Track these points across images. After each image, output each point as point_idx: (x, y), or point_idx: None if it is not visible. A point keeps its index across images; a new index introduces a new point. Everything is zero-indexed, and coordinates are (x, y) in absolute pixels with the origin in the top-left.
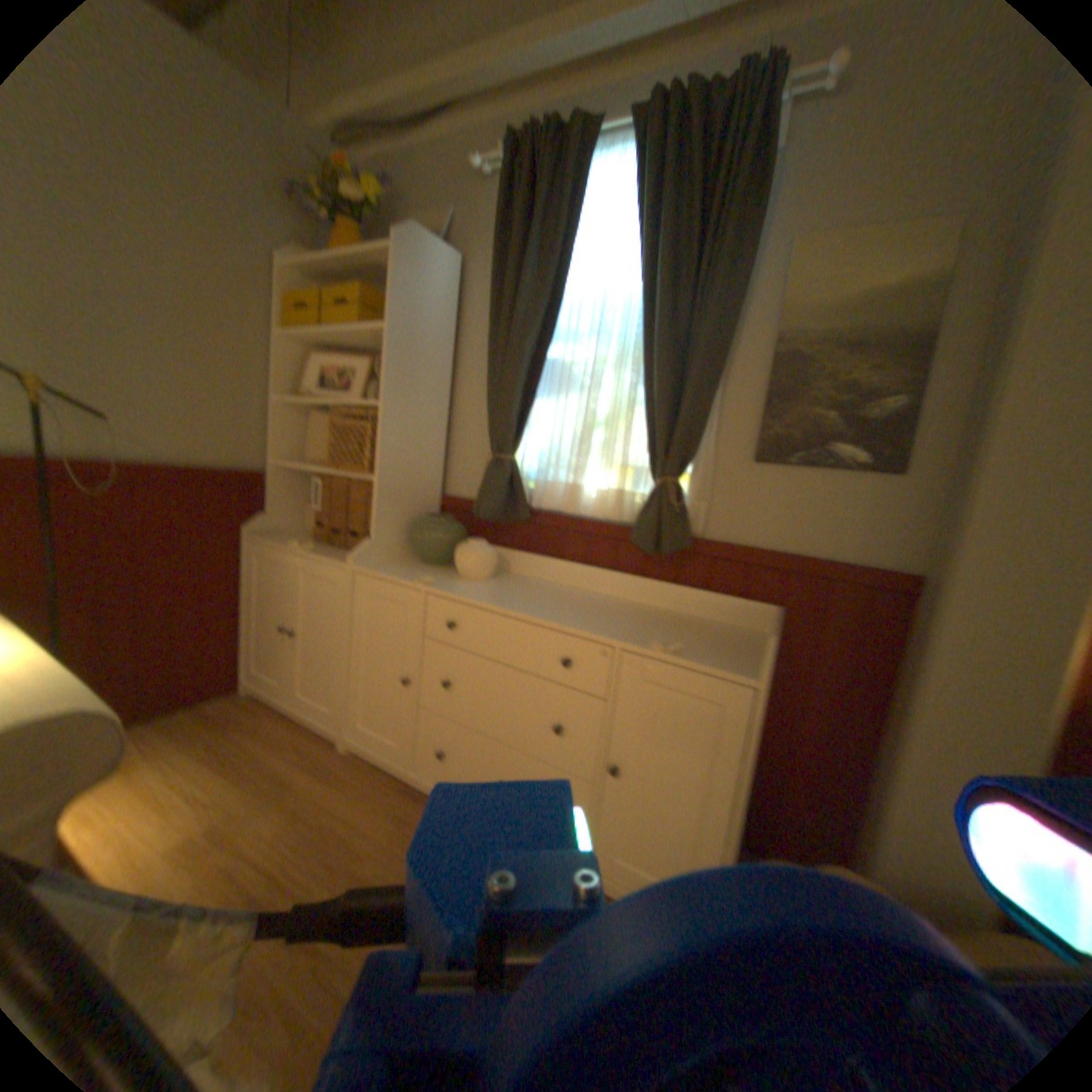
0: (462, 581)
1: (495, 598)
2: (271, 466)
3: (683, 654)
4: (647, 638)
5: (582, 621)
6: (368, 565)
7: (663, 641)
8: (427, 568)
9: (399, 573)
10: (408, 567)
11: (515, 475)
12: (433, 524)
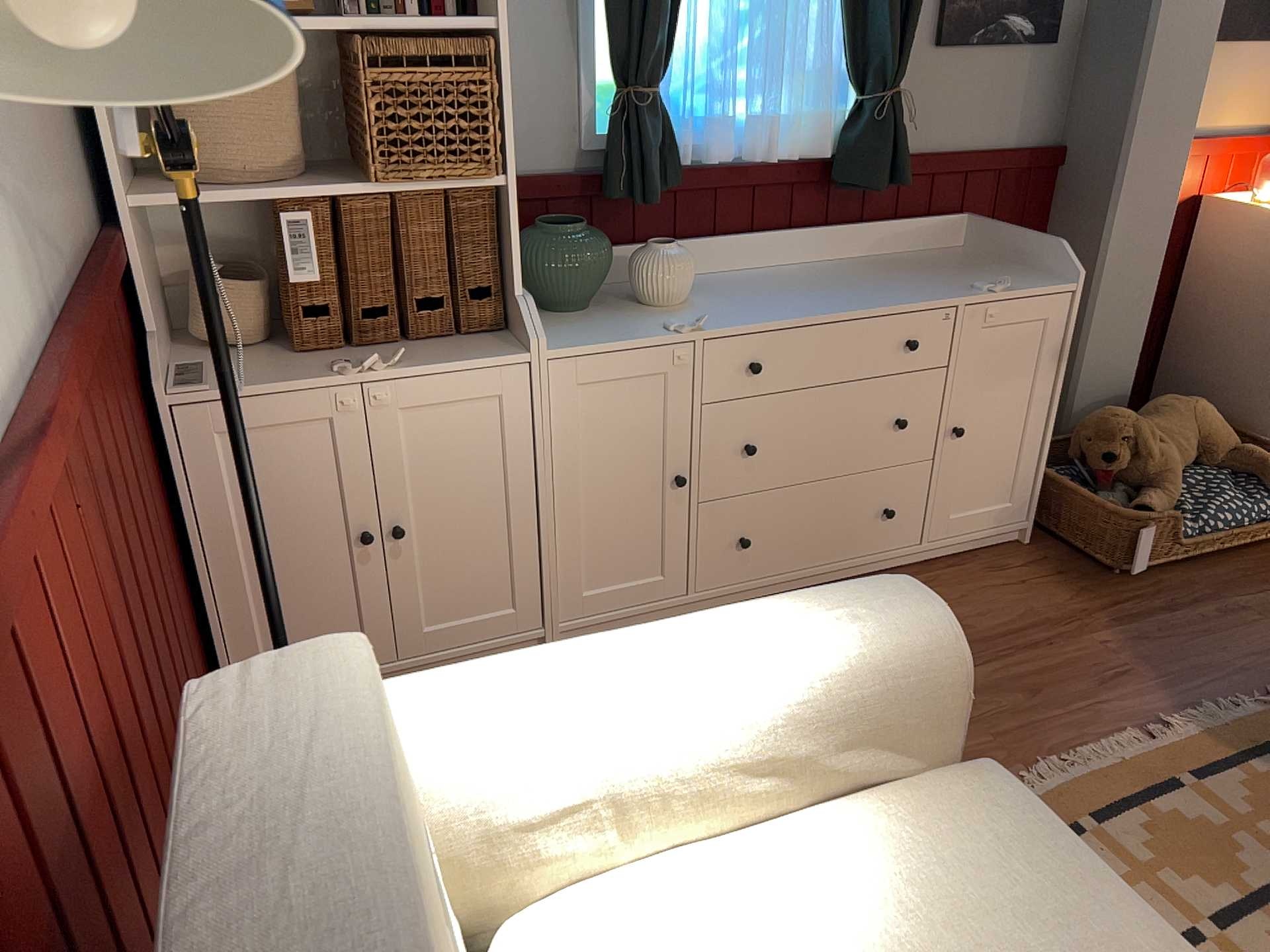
0: (684, 310)
1: (784, 311)
2: (130, 219)
3: (1006, 286)
4: (957, 286)
5: (892, 296)
6: (553, 343)
7: (978, 282)
8: (594, 315)
9: (621, 334)
10: (582, 324)
11: (665, 119)
12: (587, 238)
